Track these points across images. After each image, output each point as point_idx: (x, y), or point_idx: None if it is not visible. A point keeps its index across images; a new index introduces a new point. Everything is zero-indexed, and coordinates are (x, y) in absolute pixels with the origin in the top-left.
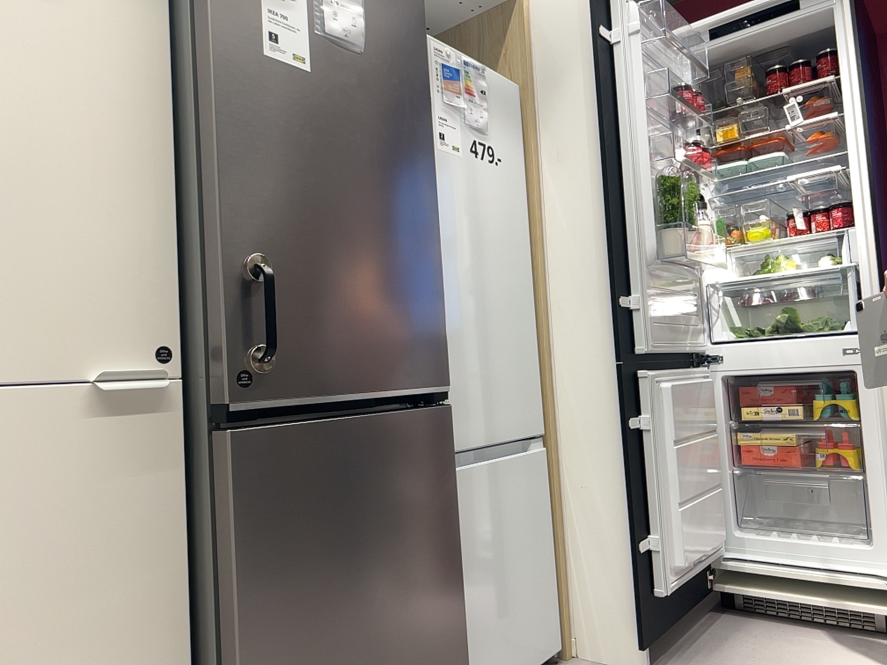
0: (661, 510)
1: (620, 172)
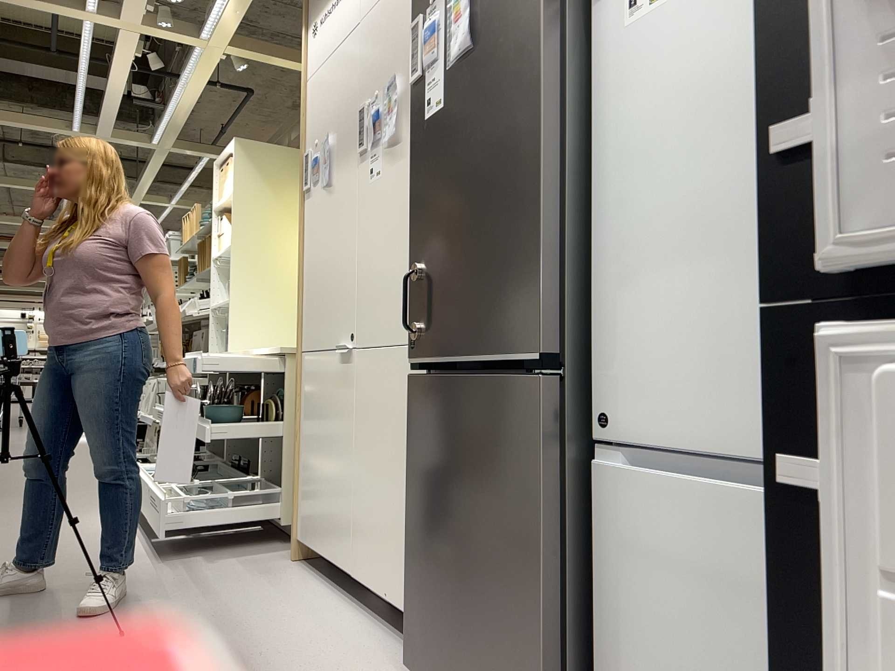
0: None
1: None
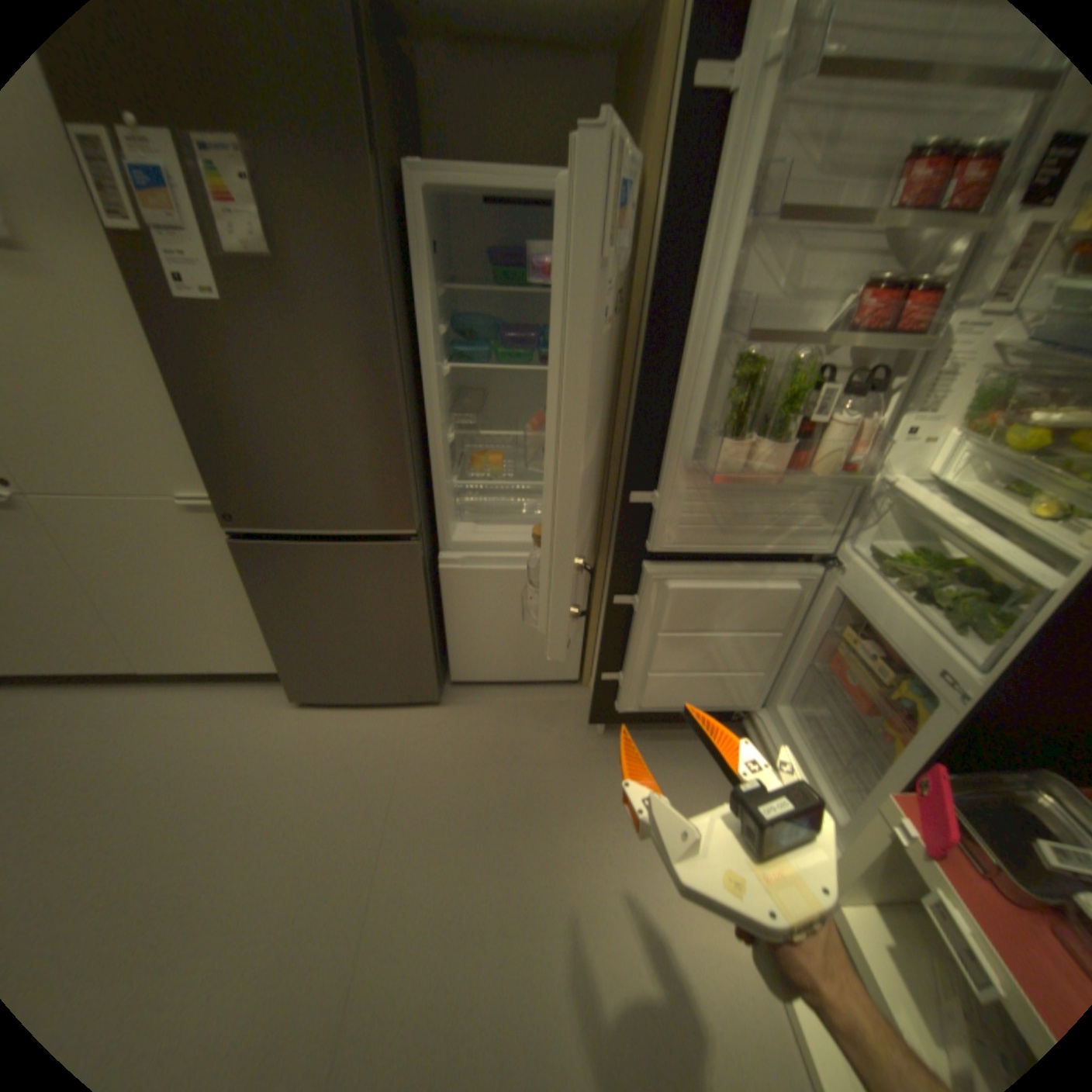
0: (629, 665)
1: (680, 339)
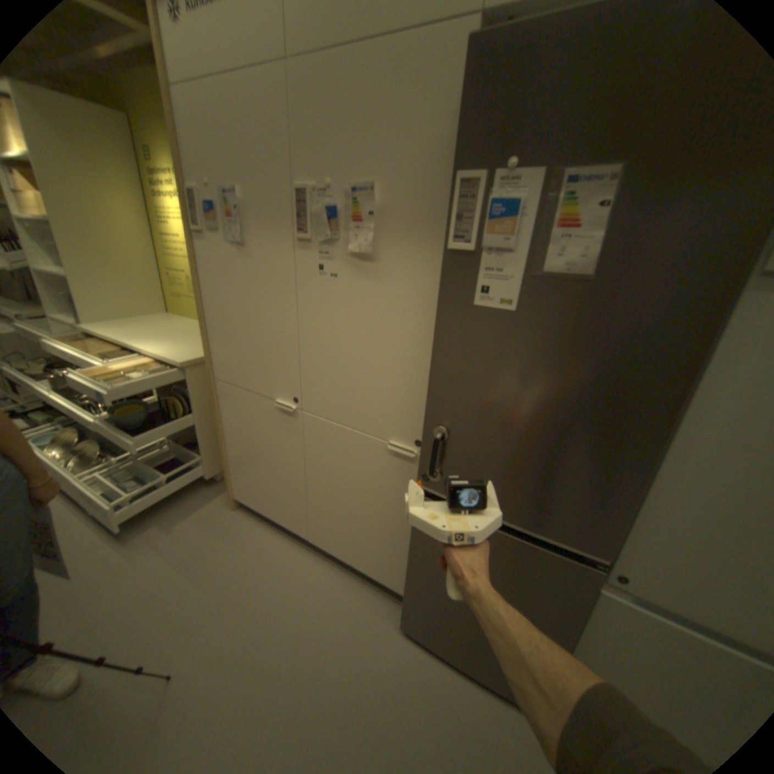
0: None
1: None
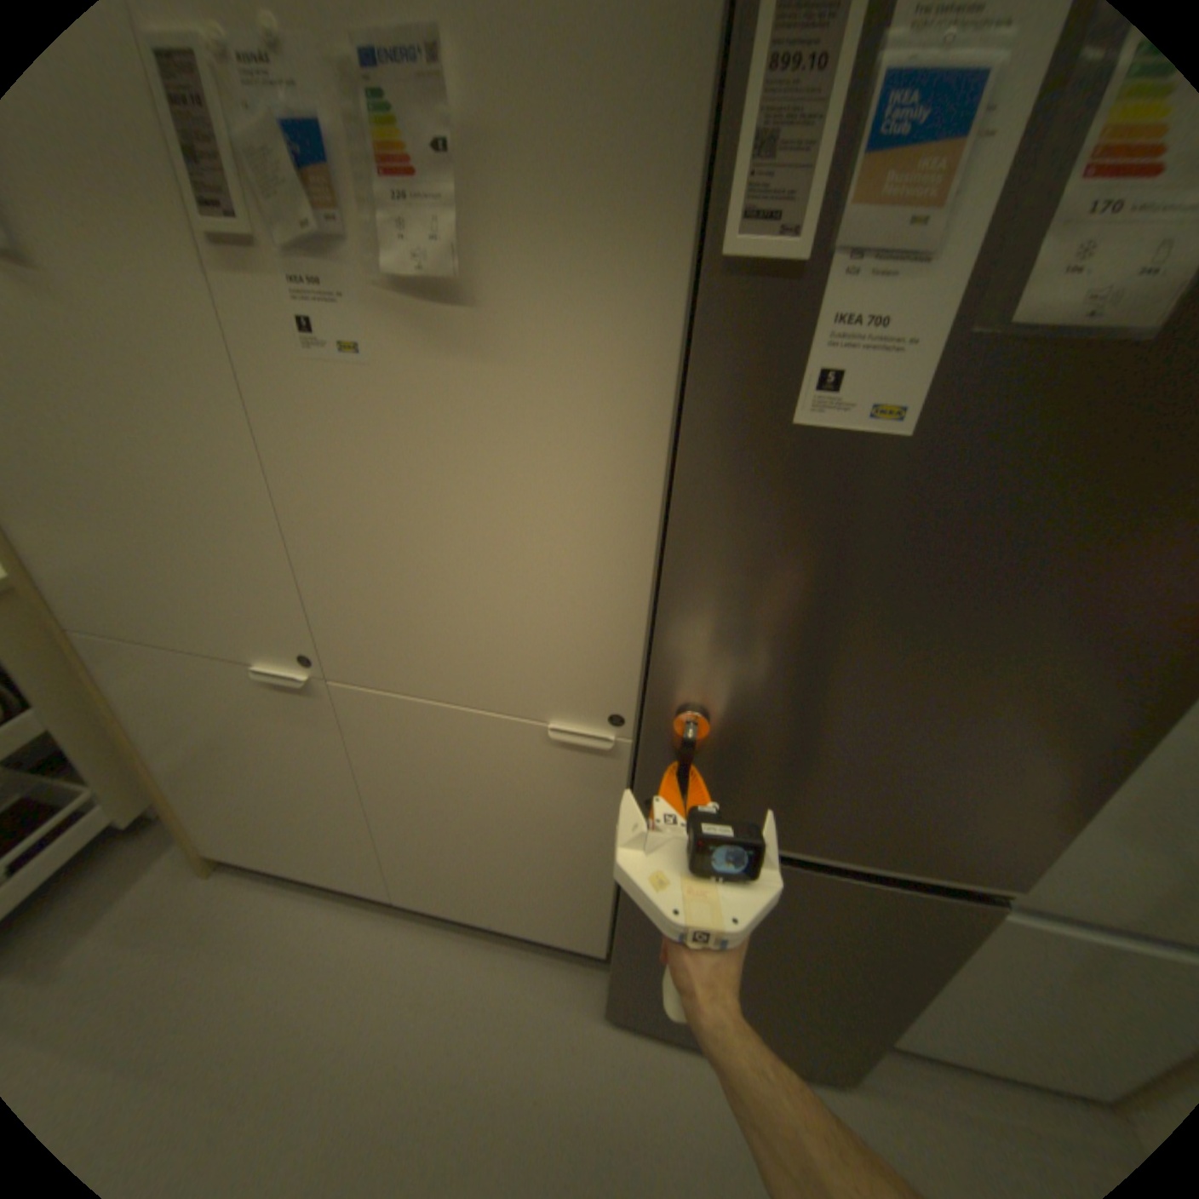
0: None
1: None
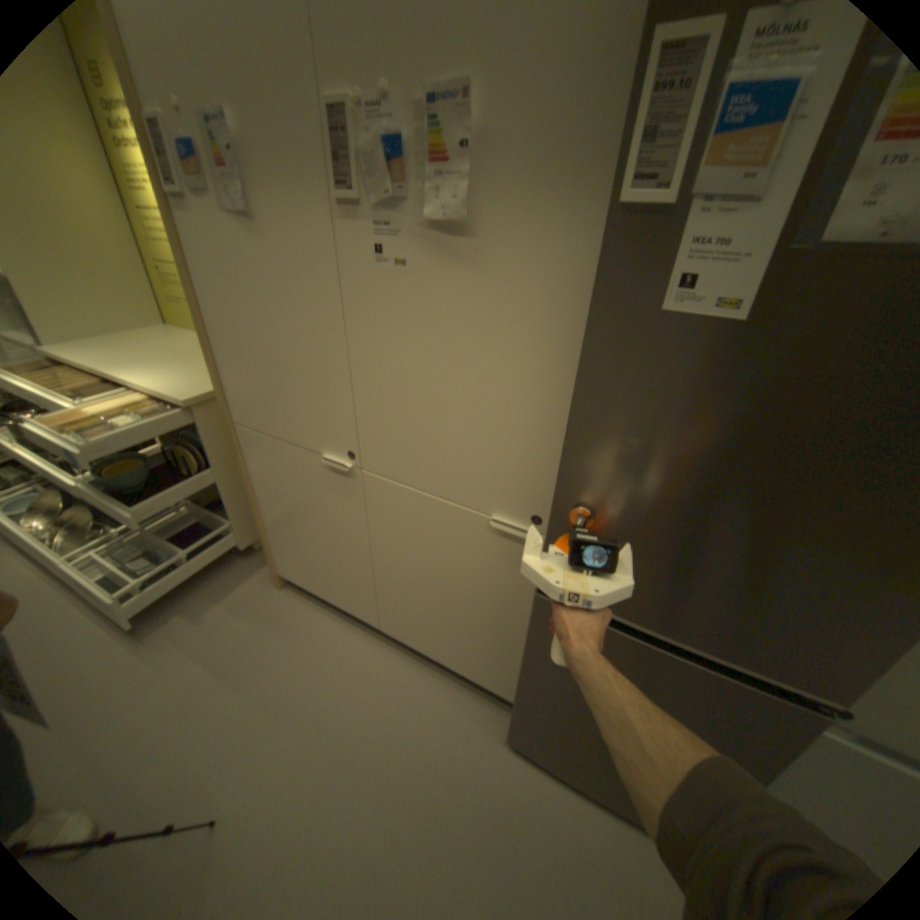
0: None
1: None
